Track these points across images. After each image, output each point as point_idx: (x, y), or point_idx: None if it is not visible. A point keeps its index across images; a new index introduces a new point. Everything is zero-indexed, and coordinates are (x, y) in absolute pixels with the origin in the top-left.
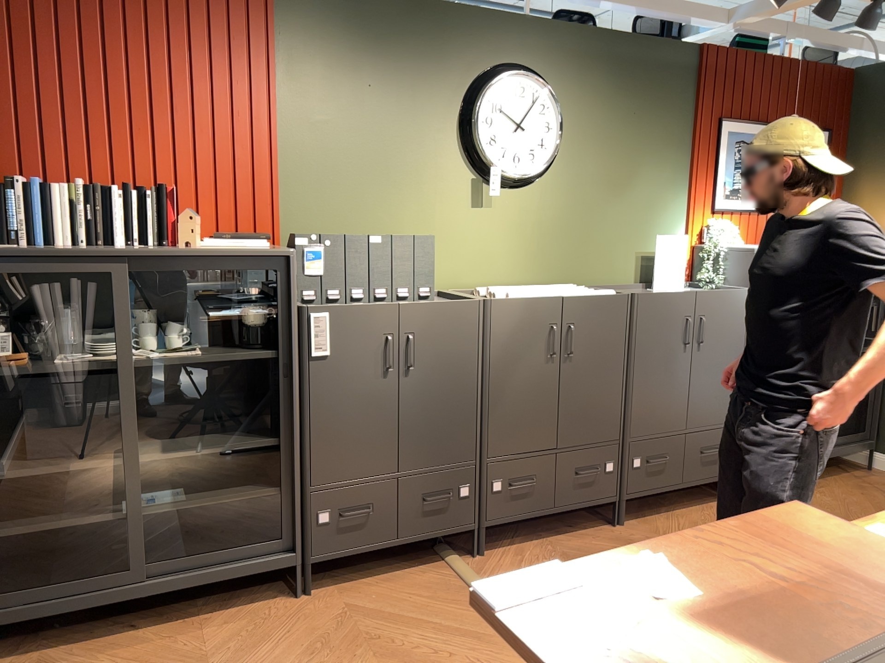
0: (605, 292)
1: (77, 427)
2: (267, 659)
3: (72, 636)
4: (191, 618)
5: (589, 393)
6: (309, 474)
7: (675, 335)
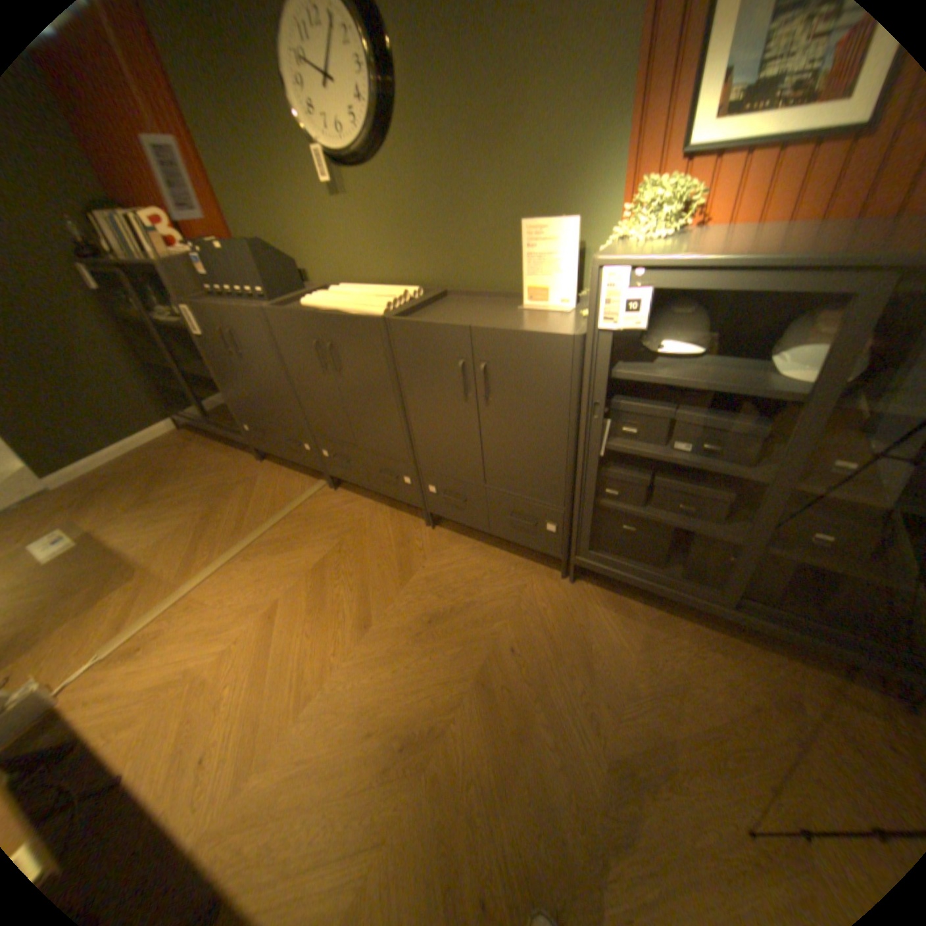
0: (374, 311)
1: (170, 348)
2: (205, 480)
3: (210, 435)
4: (231, 448)
5: (368, 411)
6: (231, 402)
7: (448, 379)
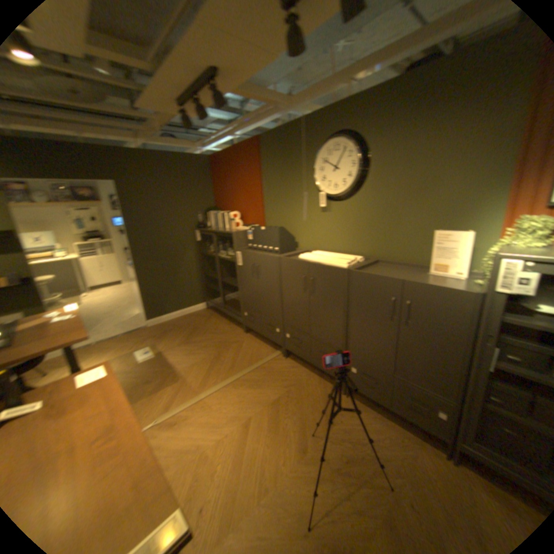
0: (341, 265)
1: (218, 270)
2: (216, 338)
3: (220, 315)
4: (231, 323)
5: (323, 316)
6: (242, 300)
7: (382, 305)
